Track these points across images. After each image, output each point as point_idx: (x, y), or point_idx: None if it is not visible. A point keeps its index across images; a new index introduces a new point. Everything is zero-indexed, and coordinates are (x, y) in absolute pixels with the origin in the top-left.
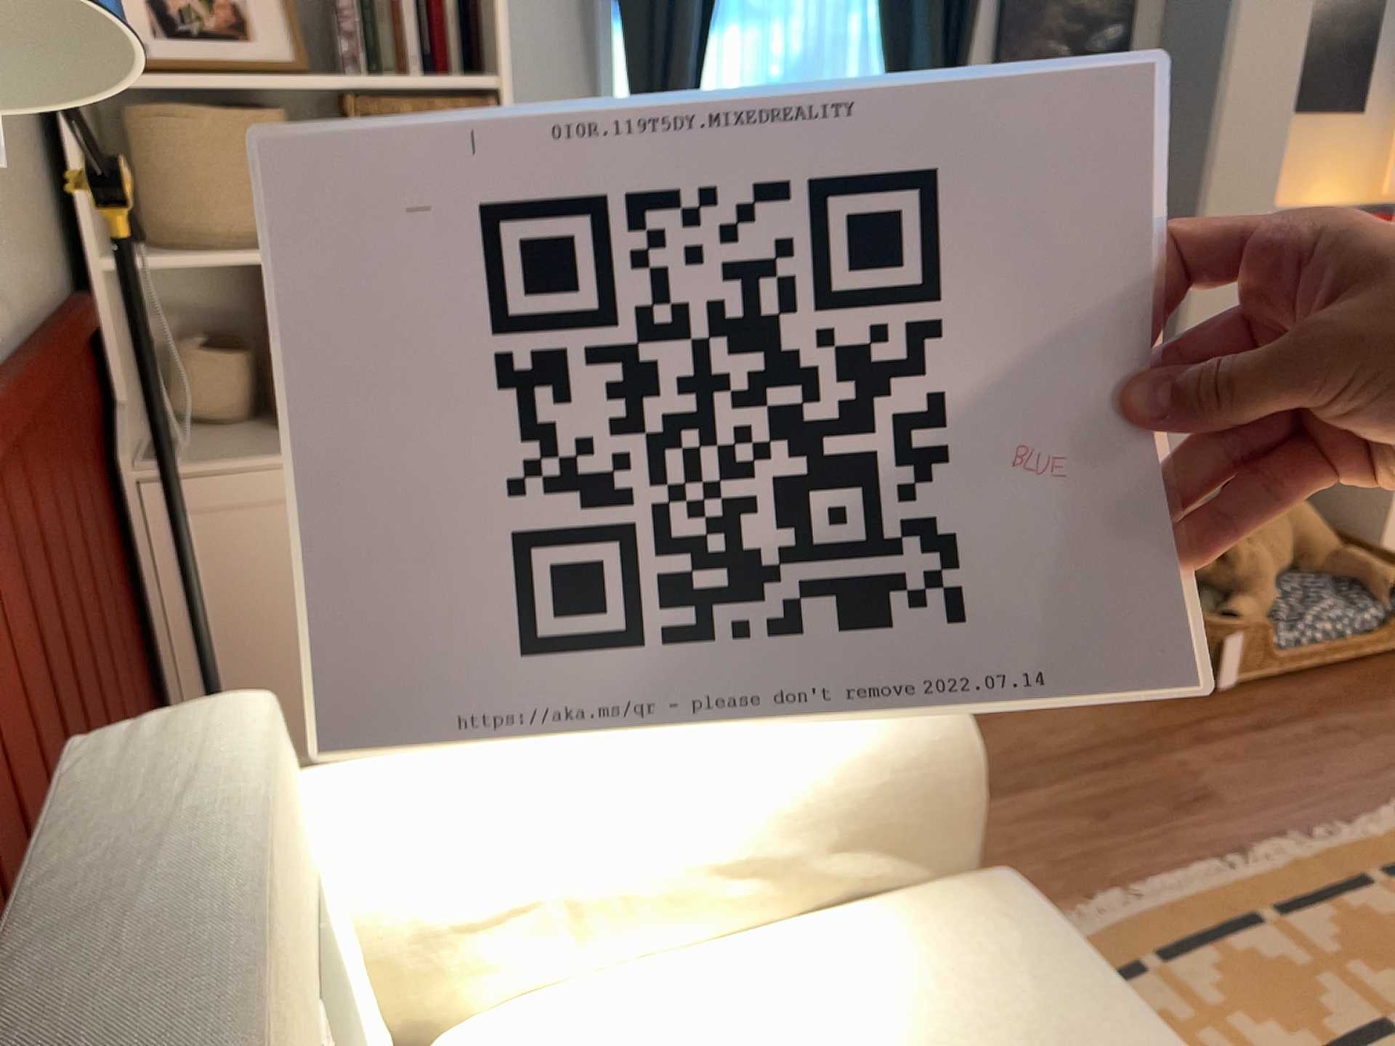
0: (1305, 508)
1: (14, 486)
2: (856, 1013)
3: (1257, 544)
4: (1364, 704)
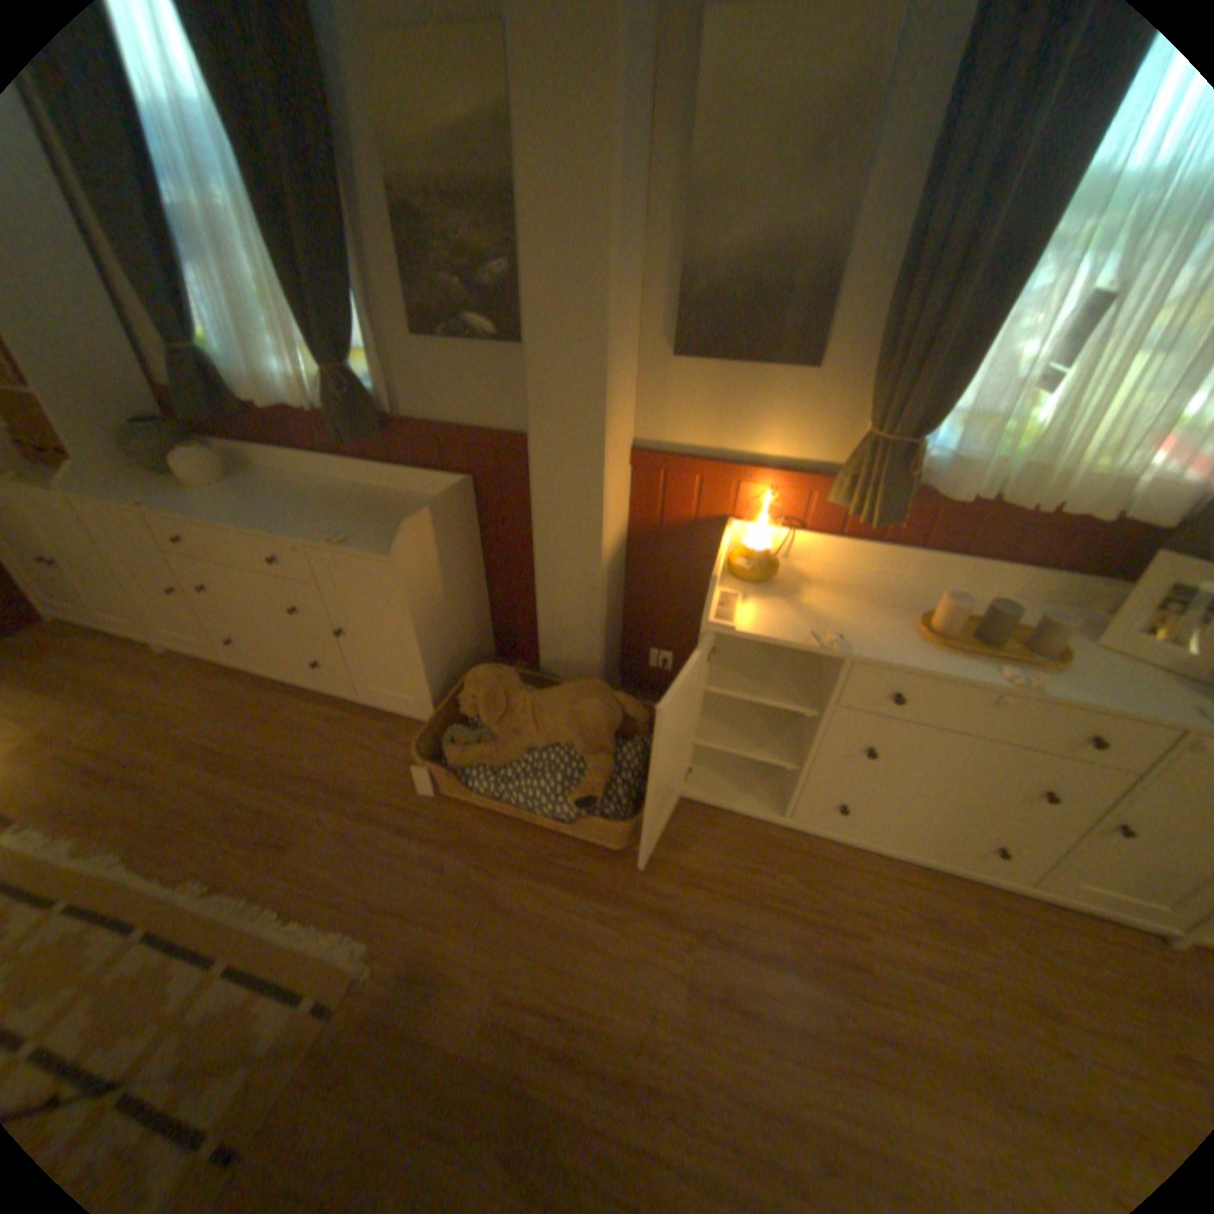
0: (592, 708)
1: None
2: None
3: (528, 715)
4: (489, 864)
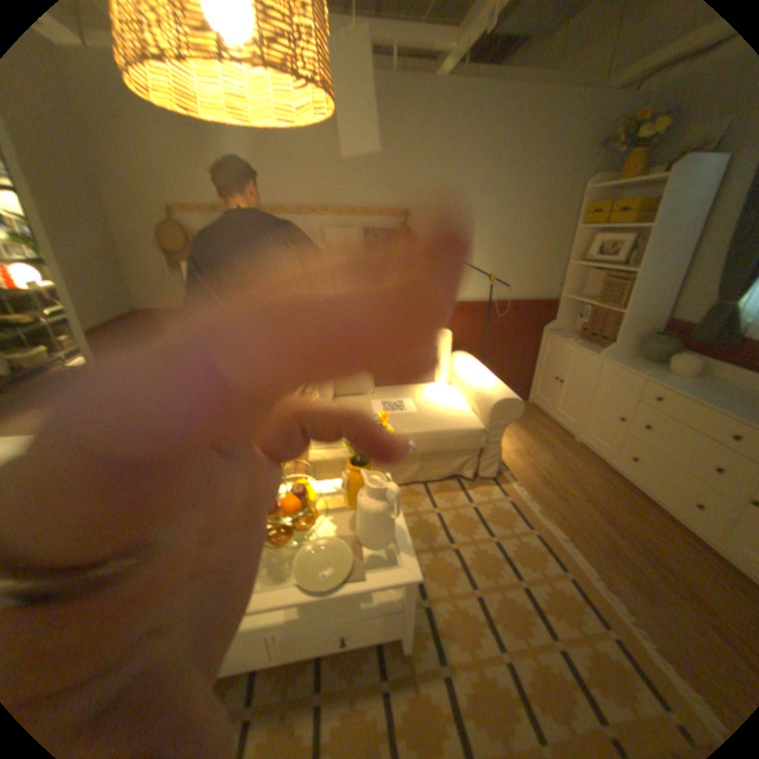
0: None
1: (493, 315)
2: (447, 406)
3: None
4: None
